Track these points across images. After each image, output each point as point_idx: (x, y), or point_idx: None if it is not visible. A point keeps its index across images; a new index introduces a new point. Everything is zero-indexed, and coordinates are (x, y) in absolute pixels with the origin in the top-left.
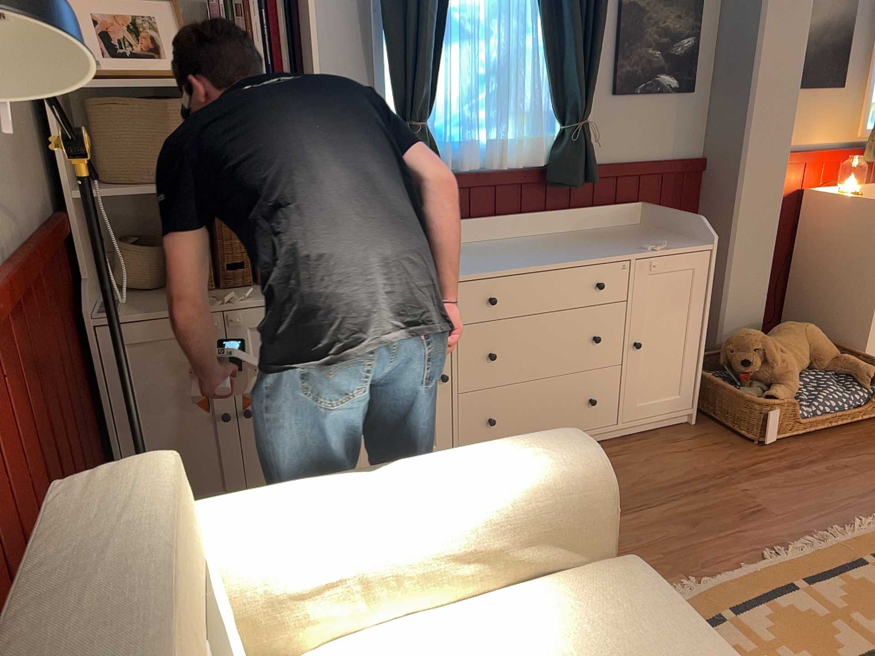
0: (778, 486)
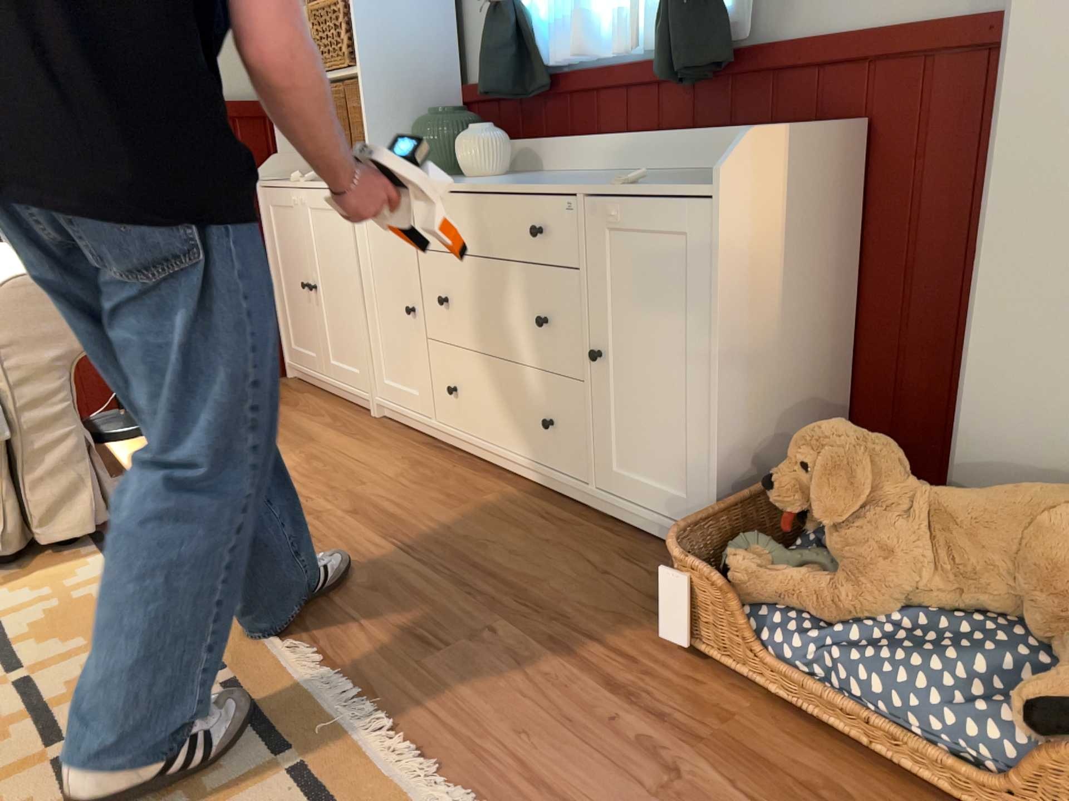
0: (526, 668)
